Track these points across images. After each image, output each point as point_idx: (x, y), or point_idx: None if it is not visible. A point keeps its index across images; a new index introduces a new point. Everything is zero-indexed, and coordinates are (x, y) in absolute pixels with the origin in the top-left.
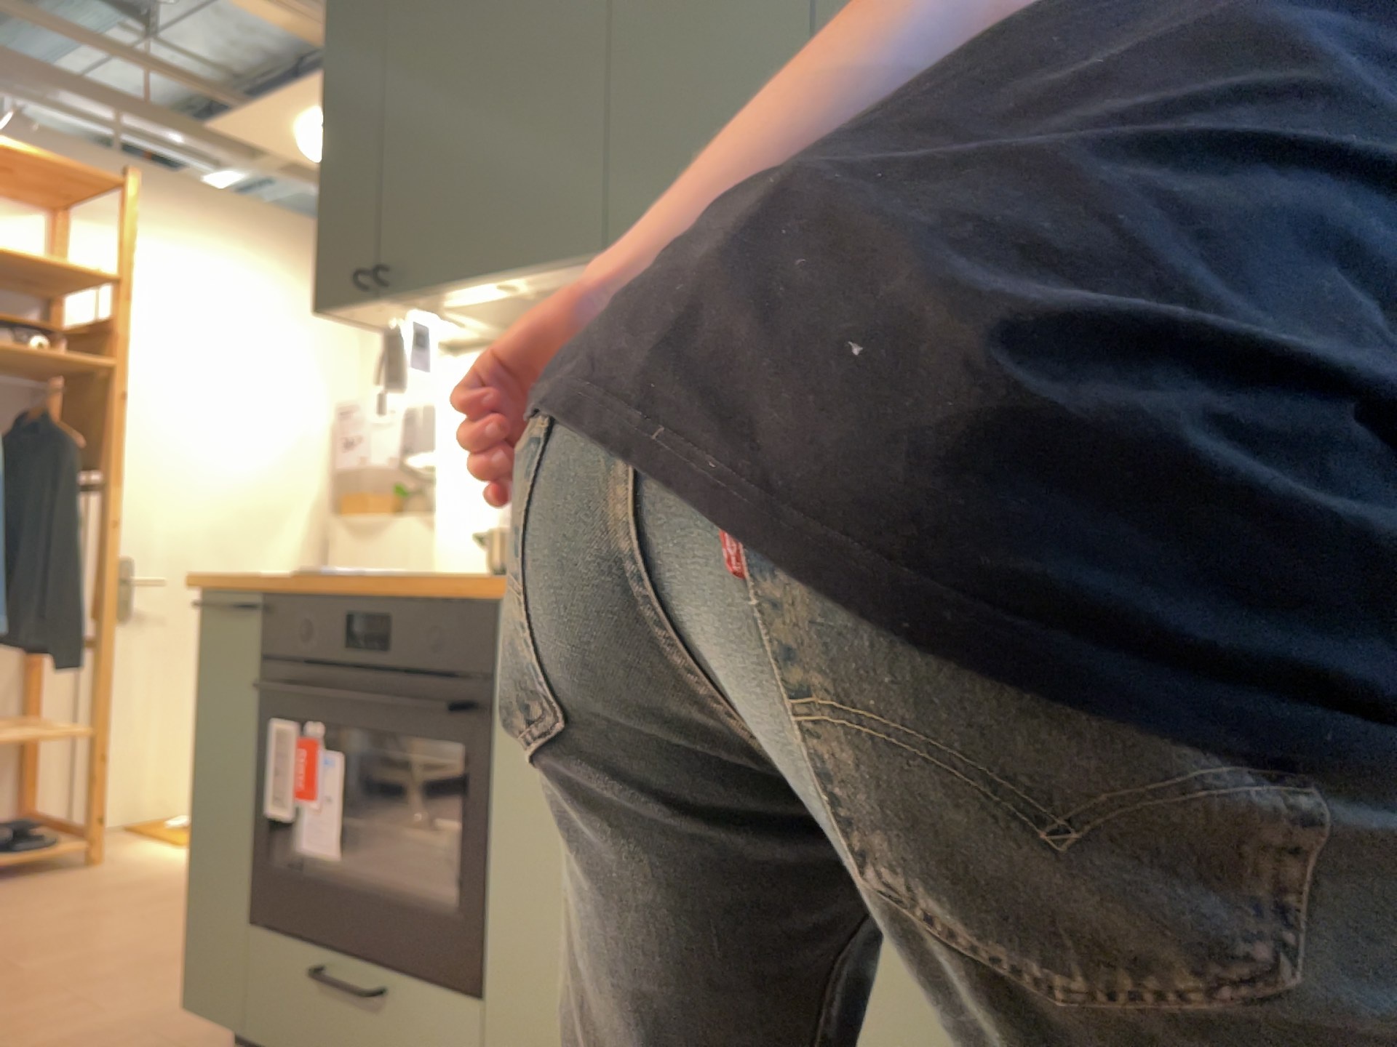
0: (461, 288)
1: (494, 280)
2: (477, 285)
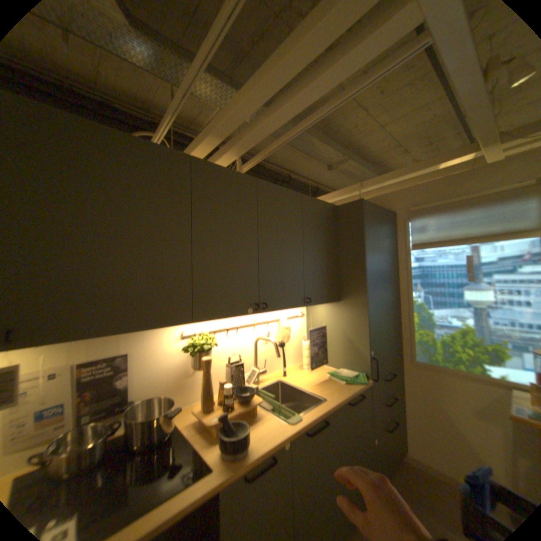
0: (88, 337)
1: (119, 333)
2: (103, 335)
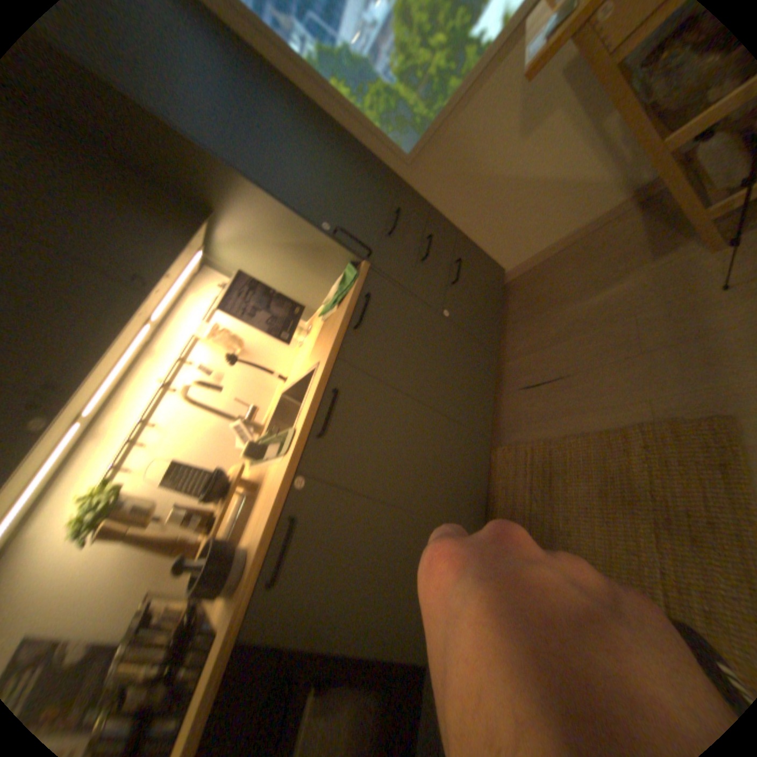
0: None
1: None
2: None
